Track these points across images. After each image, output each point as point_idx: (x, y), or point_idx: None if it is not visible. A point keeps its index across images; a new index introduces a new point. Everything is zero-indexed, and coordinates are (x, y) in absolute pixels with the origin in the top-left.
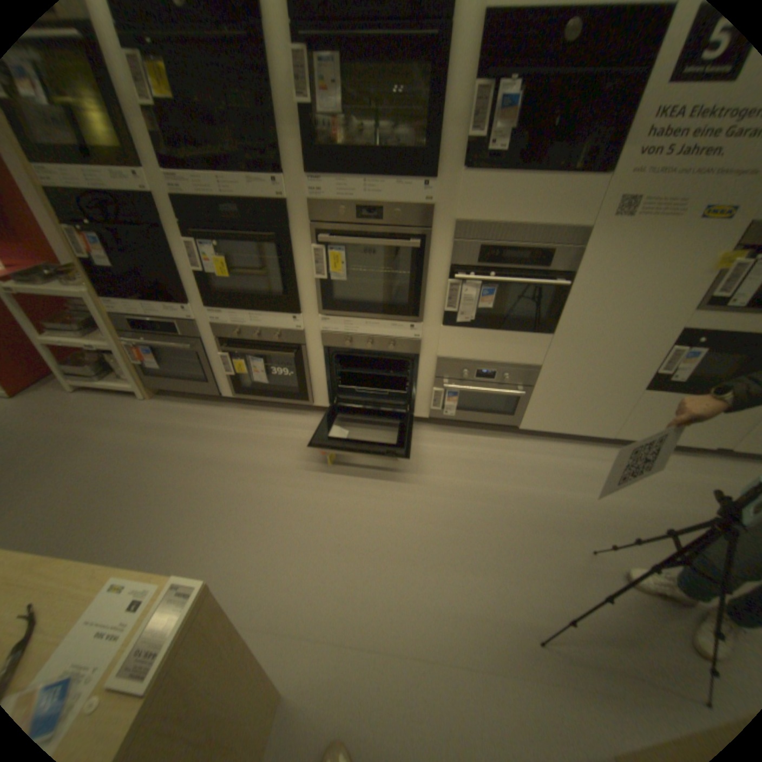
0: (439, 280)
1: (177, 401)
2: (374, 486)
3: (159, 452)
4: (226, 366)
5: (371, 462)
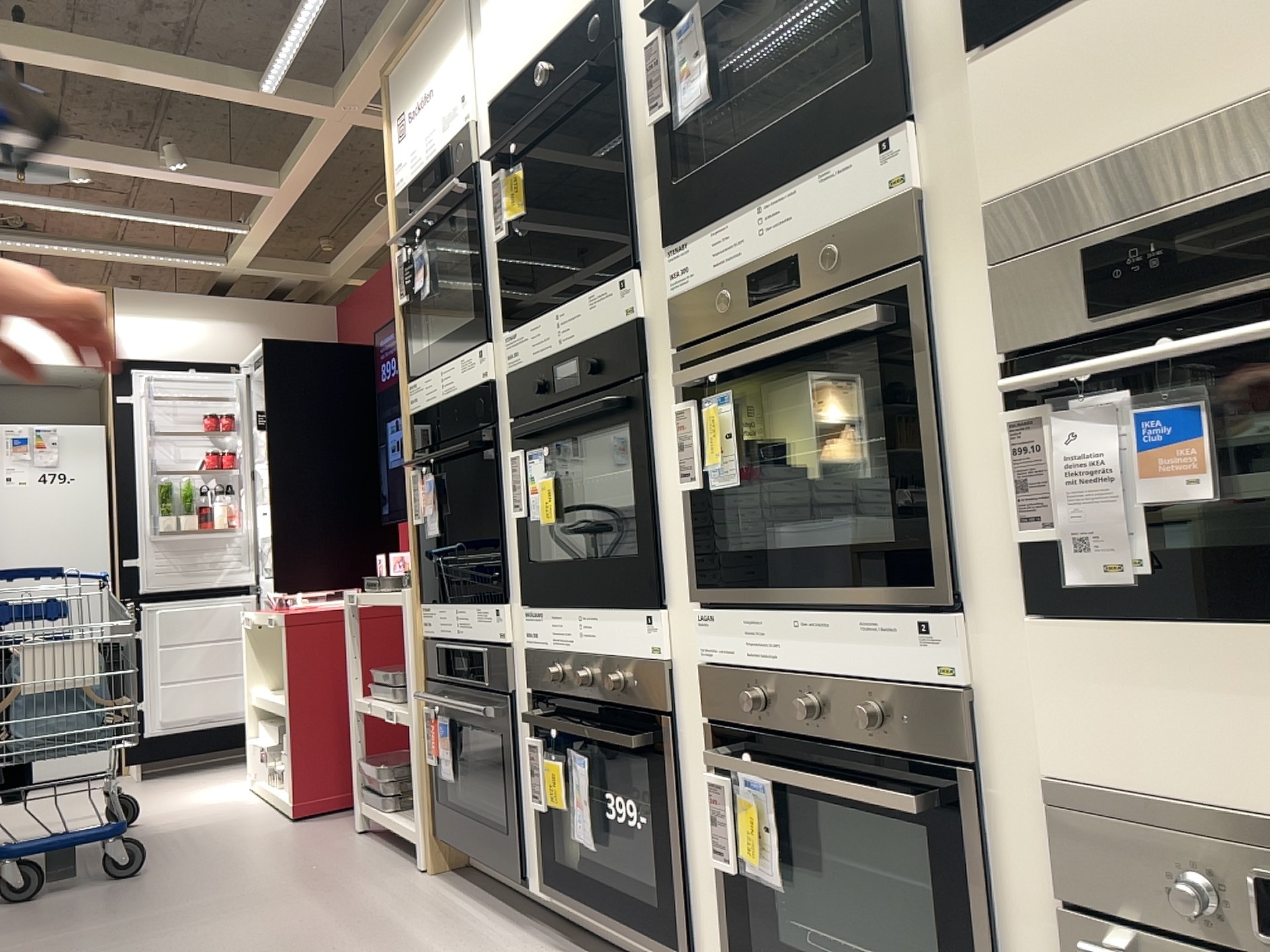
0: (987, 421)
1: (473, 887)
2: None
3: None
4: (535, 773)
5: None
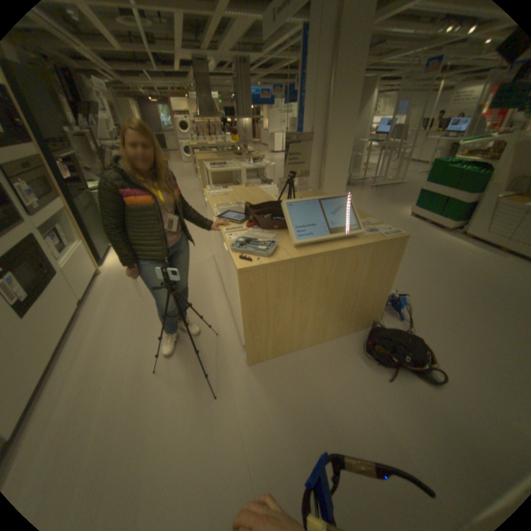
0: None
1: None
2: None
3: None
4: None
5: None
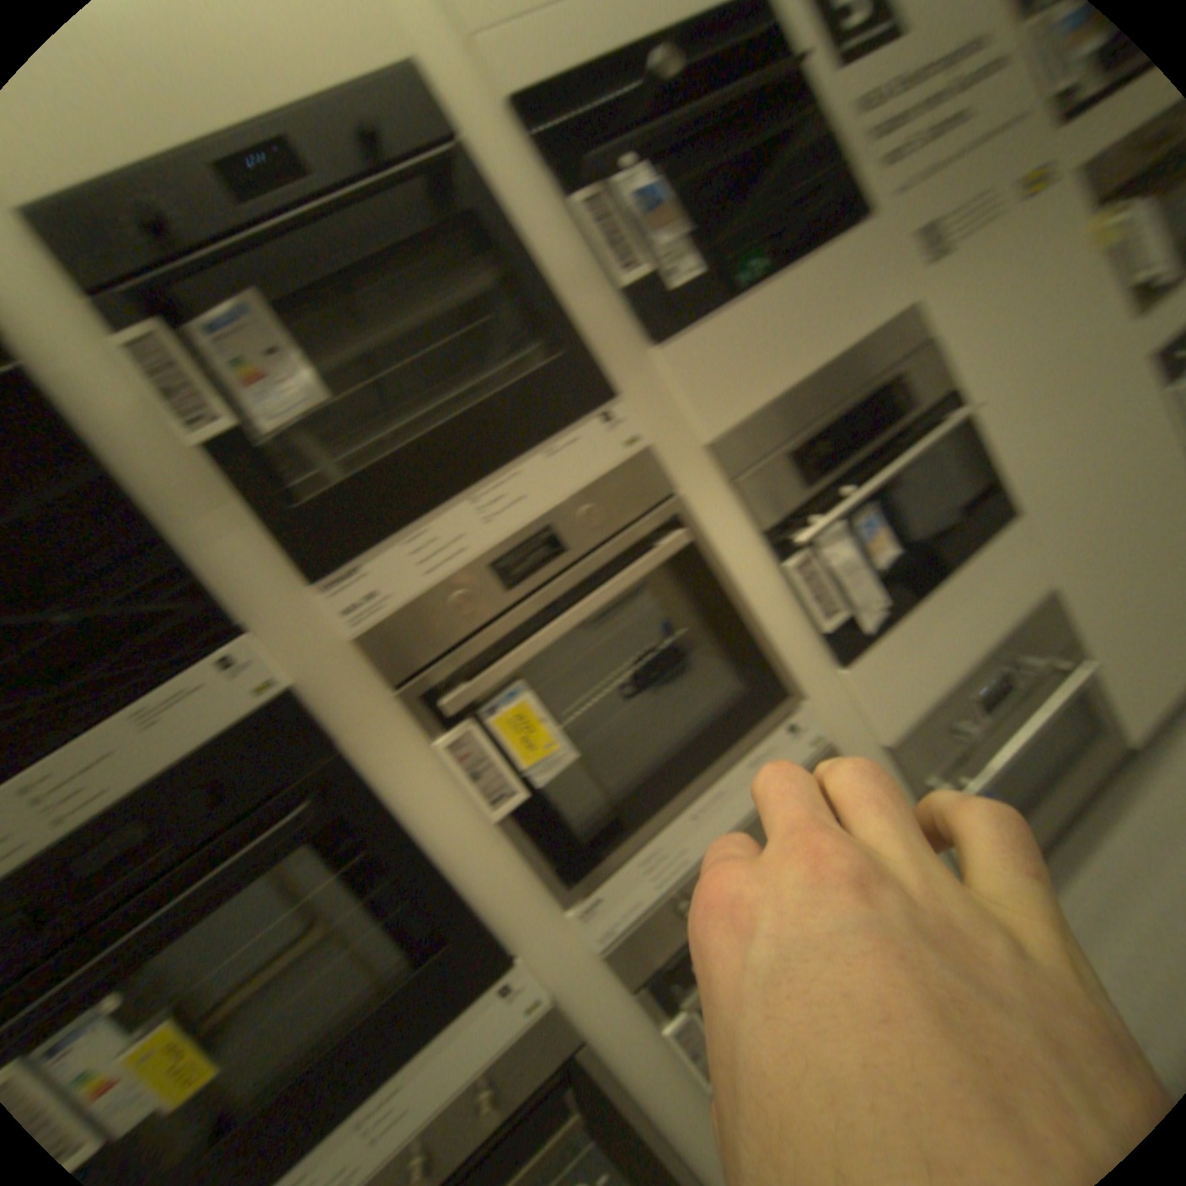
0: (767, 577)
1: None
2: None
3: None
4: None
5: None
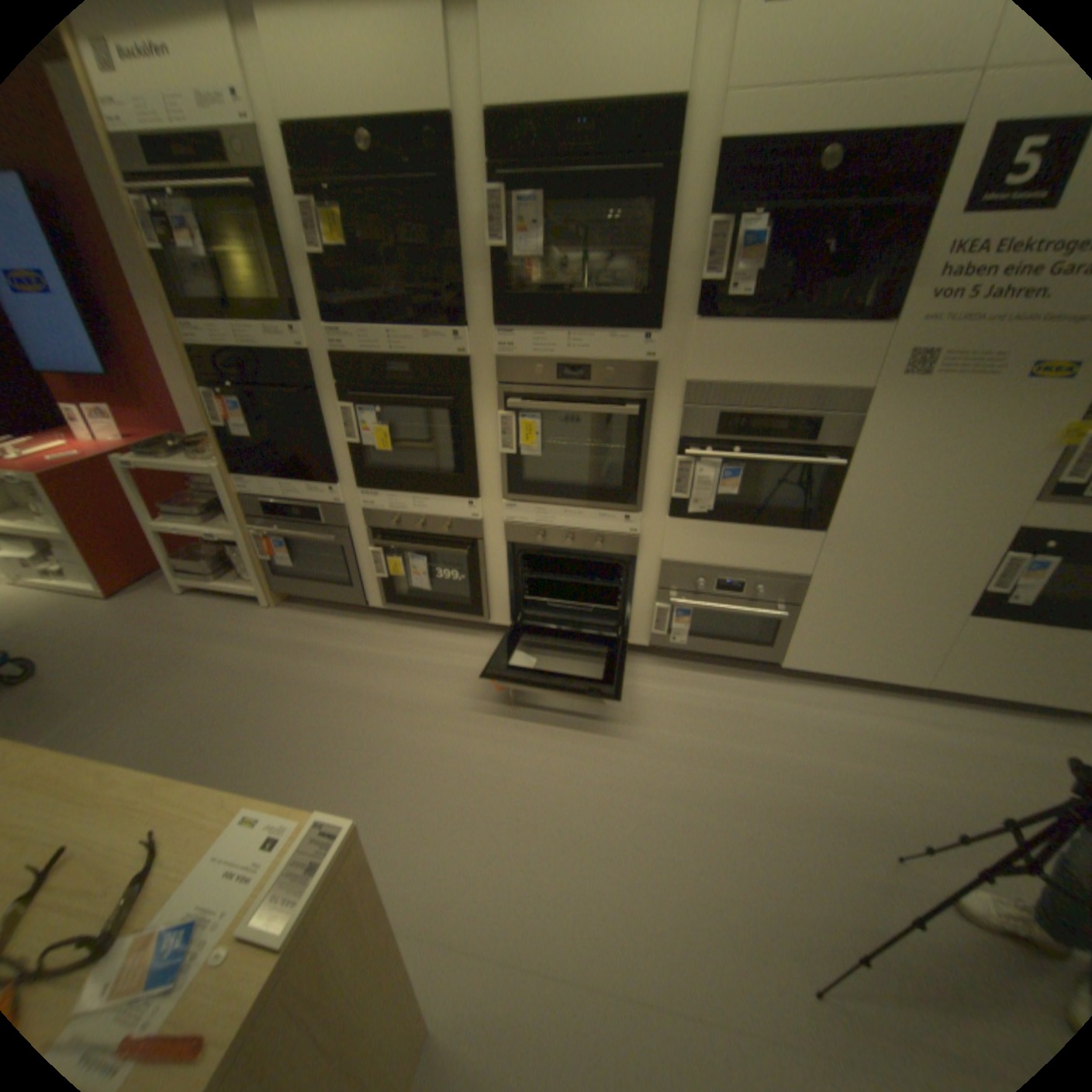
0: (665, 457)
1: (311, 610)
2: (570, 740)
3: (283, 678)
4: (378, 565)
5: (567, 706)
